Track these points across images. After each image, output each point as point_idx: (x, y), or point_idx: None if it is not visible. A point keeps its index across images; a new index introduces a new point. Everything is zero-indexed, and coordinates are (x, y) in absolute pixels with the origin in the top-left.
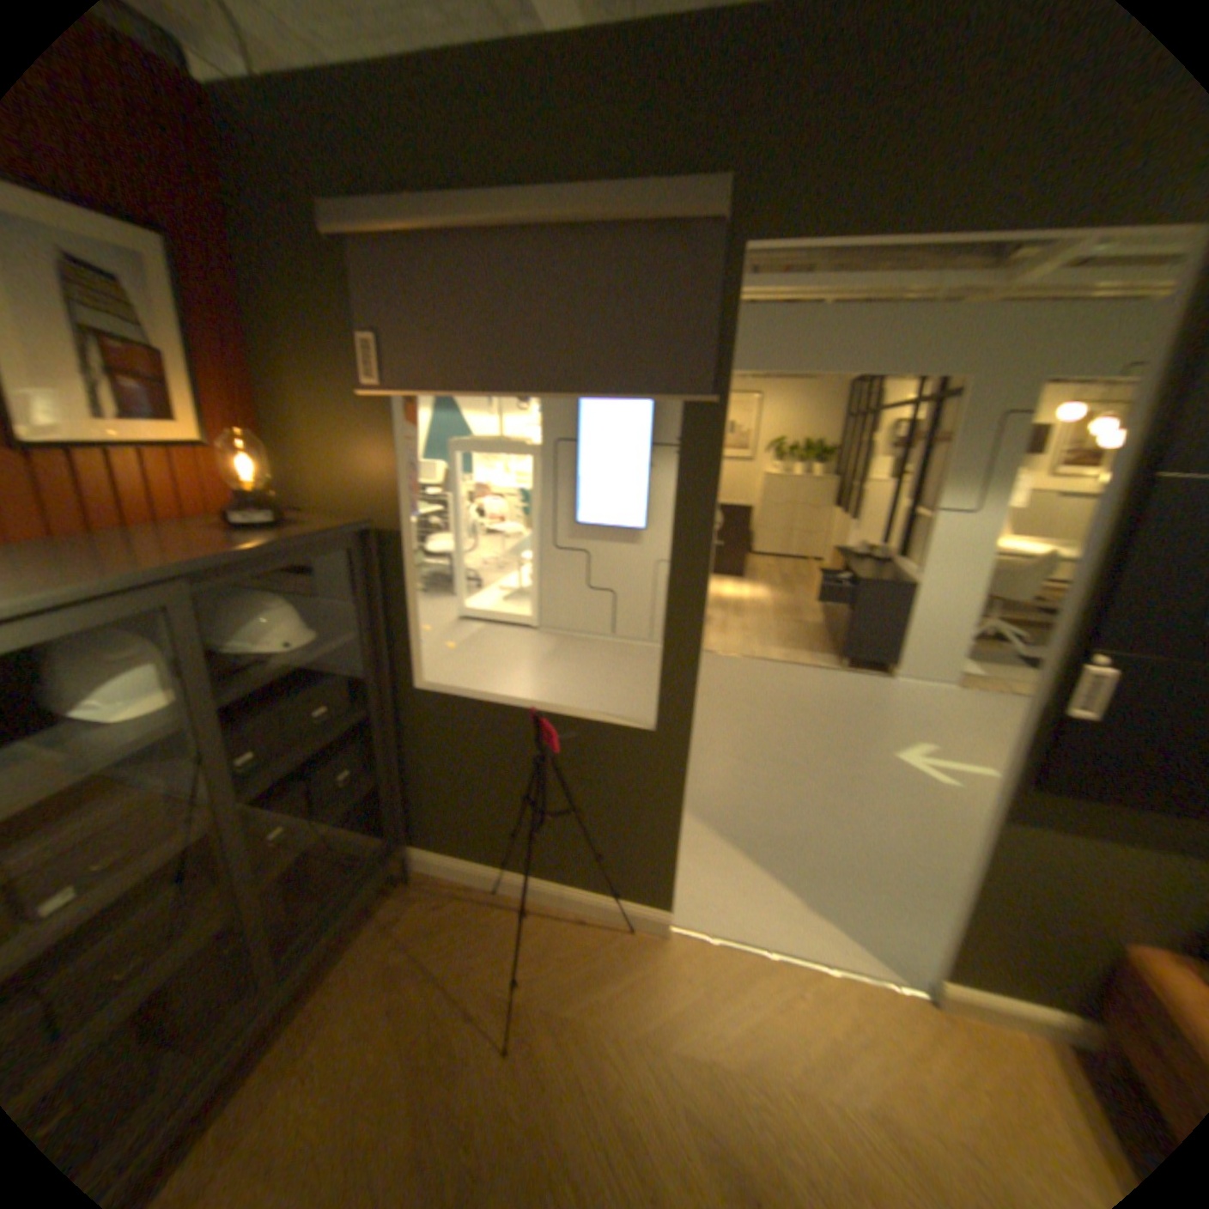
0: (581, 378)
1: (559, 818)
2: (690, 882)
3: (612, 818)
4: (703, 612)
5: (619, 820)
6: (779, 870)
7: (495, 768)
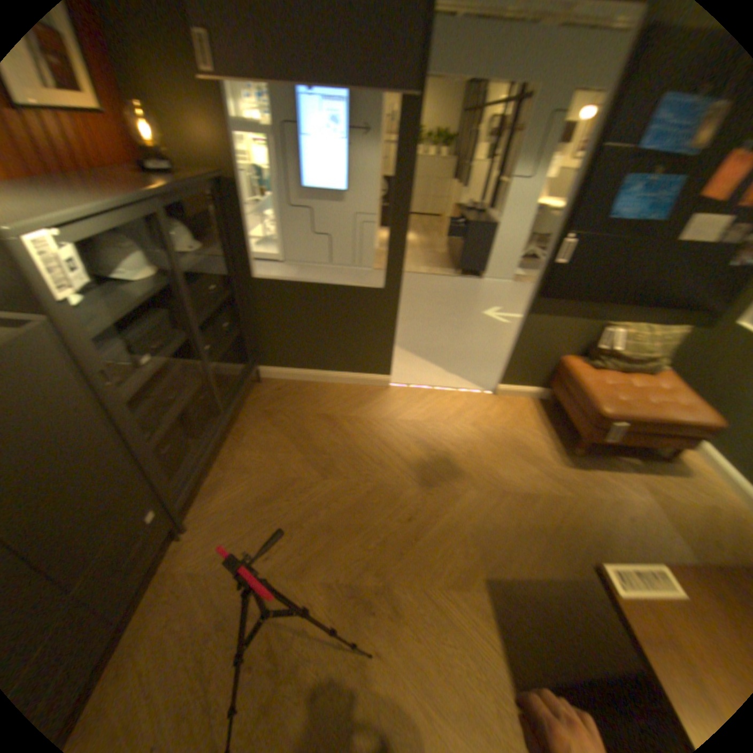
0: (343, 73)
1: (336, 338)
2: (394, 367)
3: (362, 334)
4: (407, 222)
5: (366, 334)
6: (432, 359)
7: (302, 316)
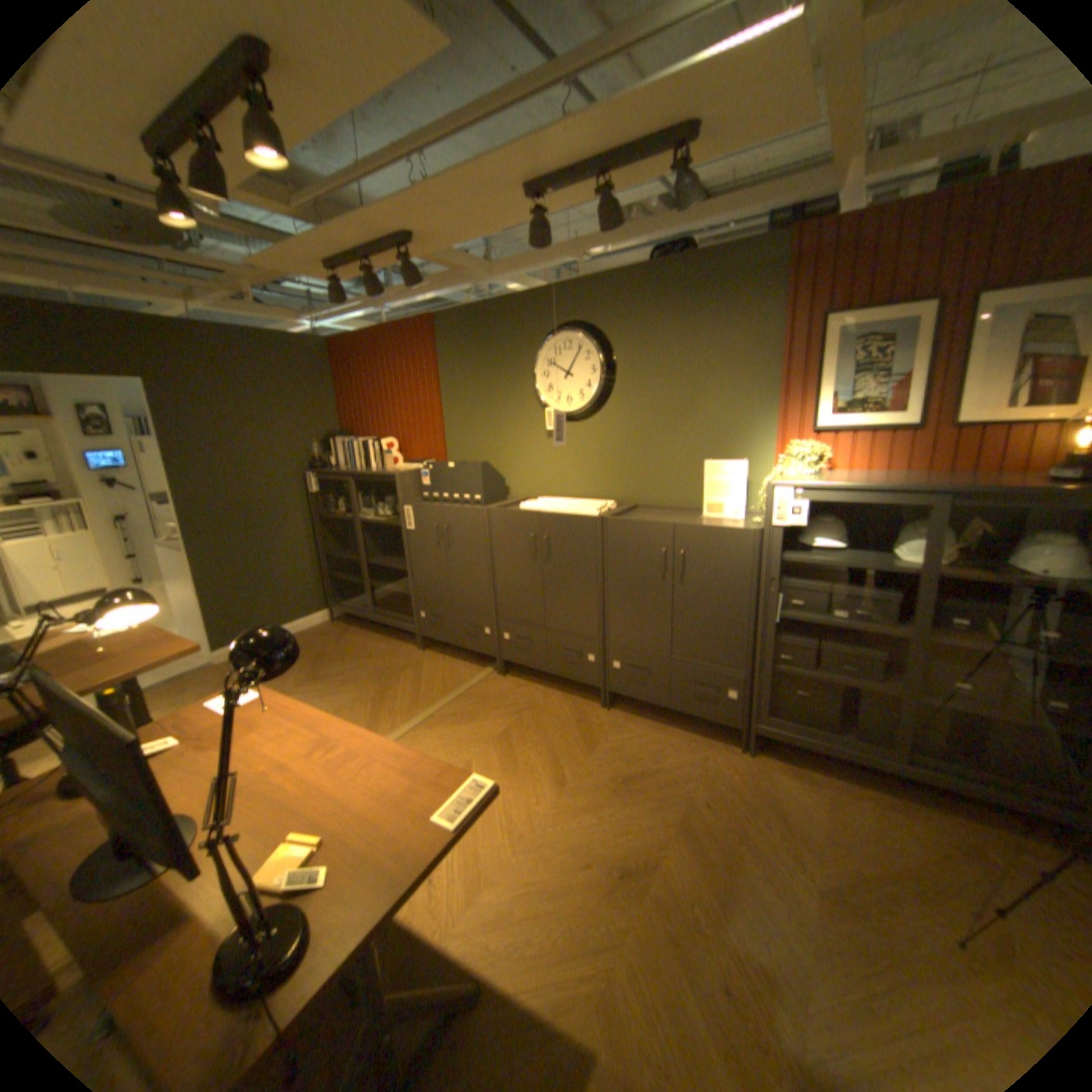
0: None
1: None
2: None
3: None
4: None
5: None
6: None
7: None
